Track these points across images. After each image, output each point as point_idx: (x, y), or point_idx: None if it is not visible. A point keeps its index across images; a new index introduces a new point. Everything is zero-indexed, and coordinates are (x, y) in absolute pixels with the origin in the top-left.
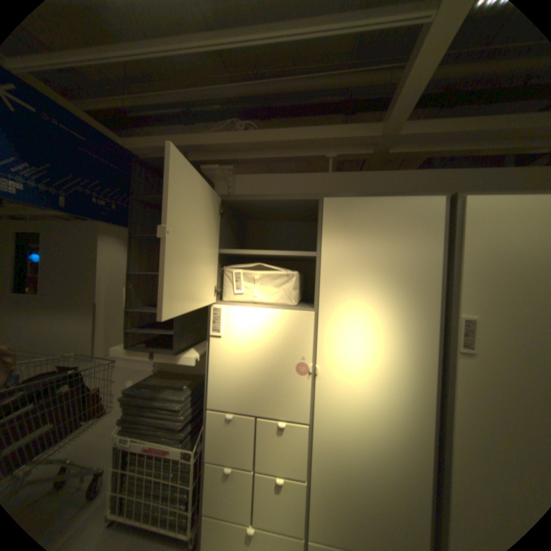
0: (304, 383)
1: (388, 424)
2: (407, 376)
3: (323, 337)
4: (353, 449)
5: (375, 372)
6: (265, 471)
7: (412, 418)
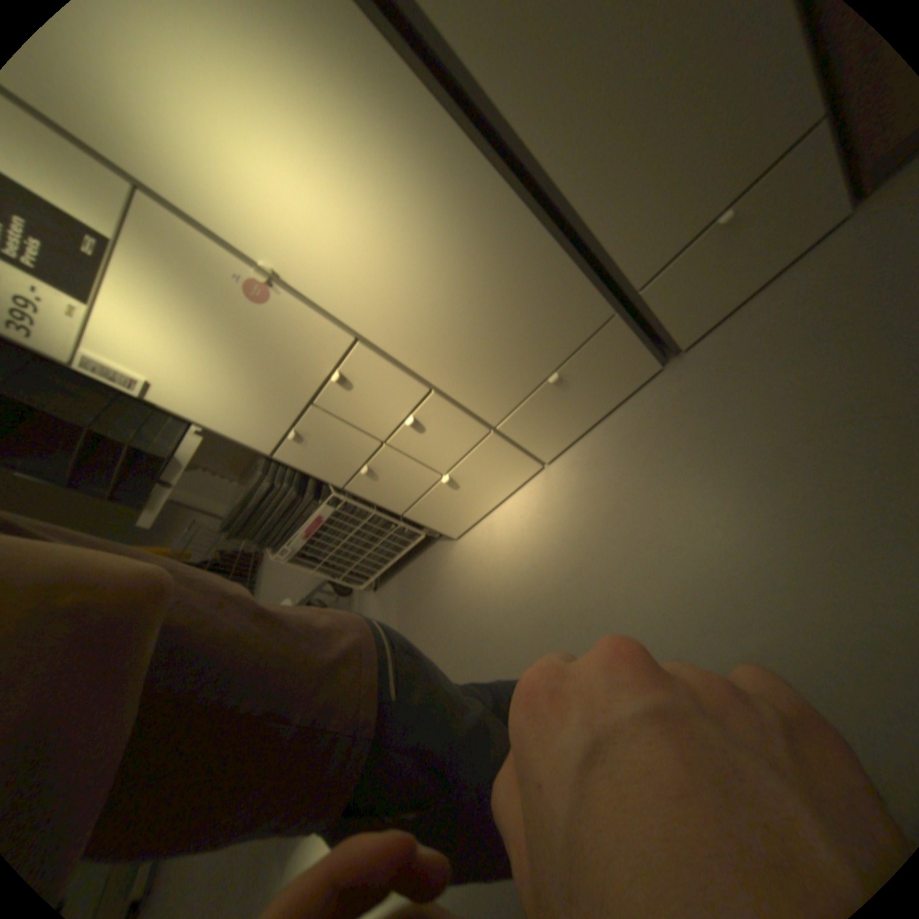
0: (284, 306)
1: (415, 216)
2: (346, 102)
3: (202, 213)
4: (423, 300)
5: (313, 163)
6: (390, 430)
7: (426, 161)
